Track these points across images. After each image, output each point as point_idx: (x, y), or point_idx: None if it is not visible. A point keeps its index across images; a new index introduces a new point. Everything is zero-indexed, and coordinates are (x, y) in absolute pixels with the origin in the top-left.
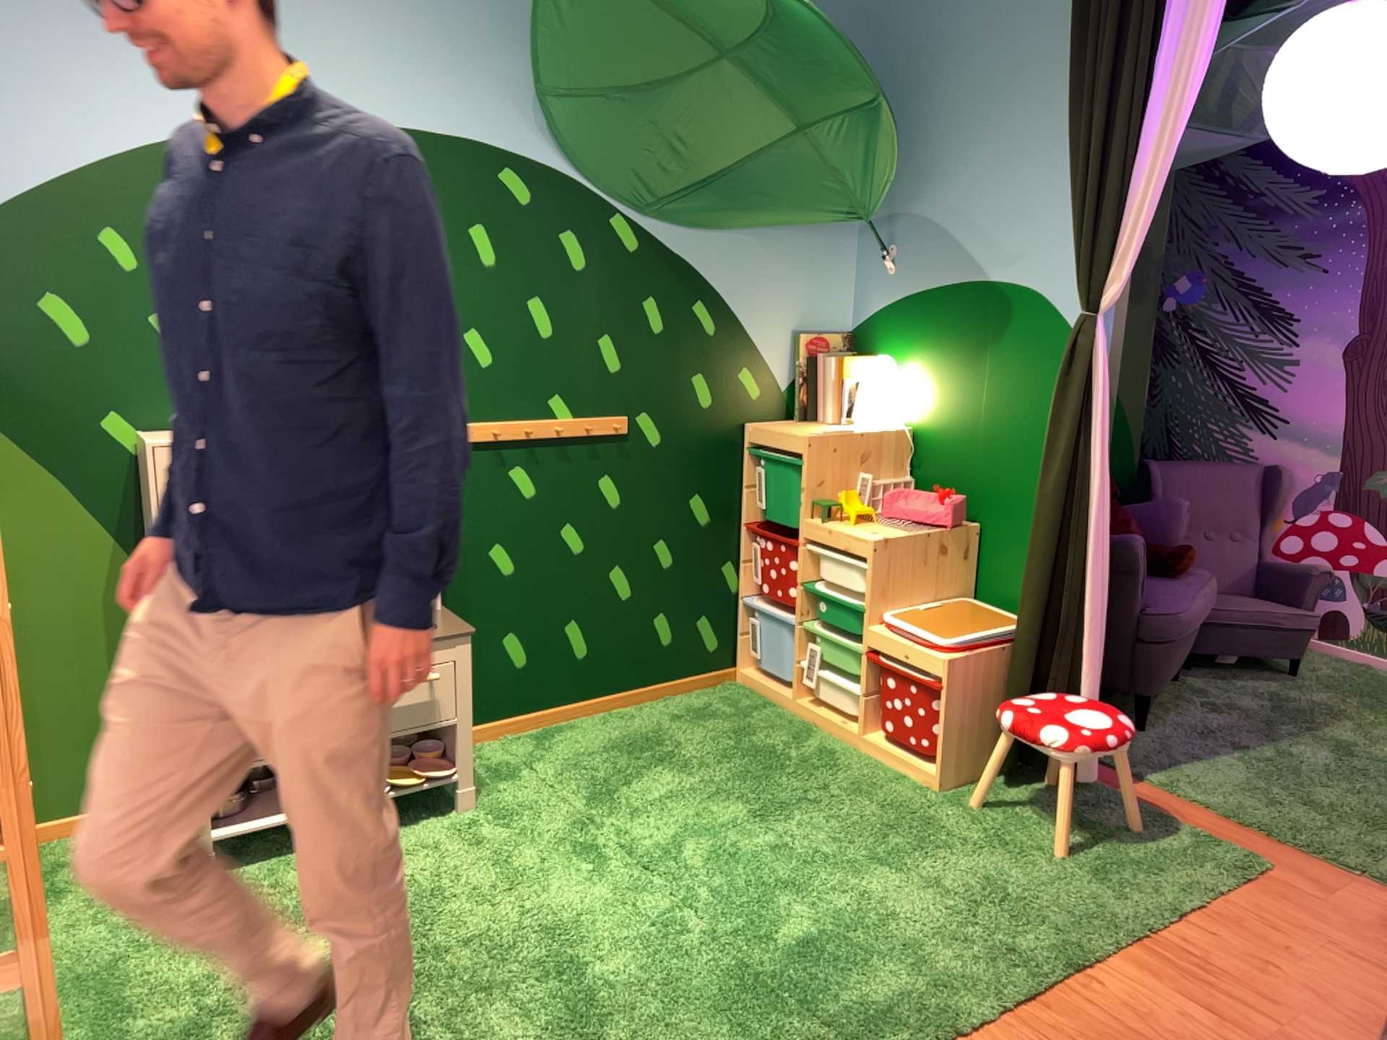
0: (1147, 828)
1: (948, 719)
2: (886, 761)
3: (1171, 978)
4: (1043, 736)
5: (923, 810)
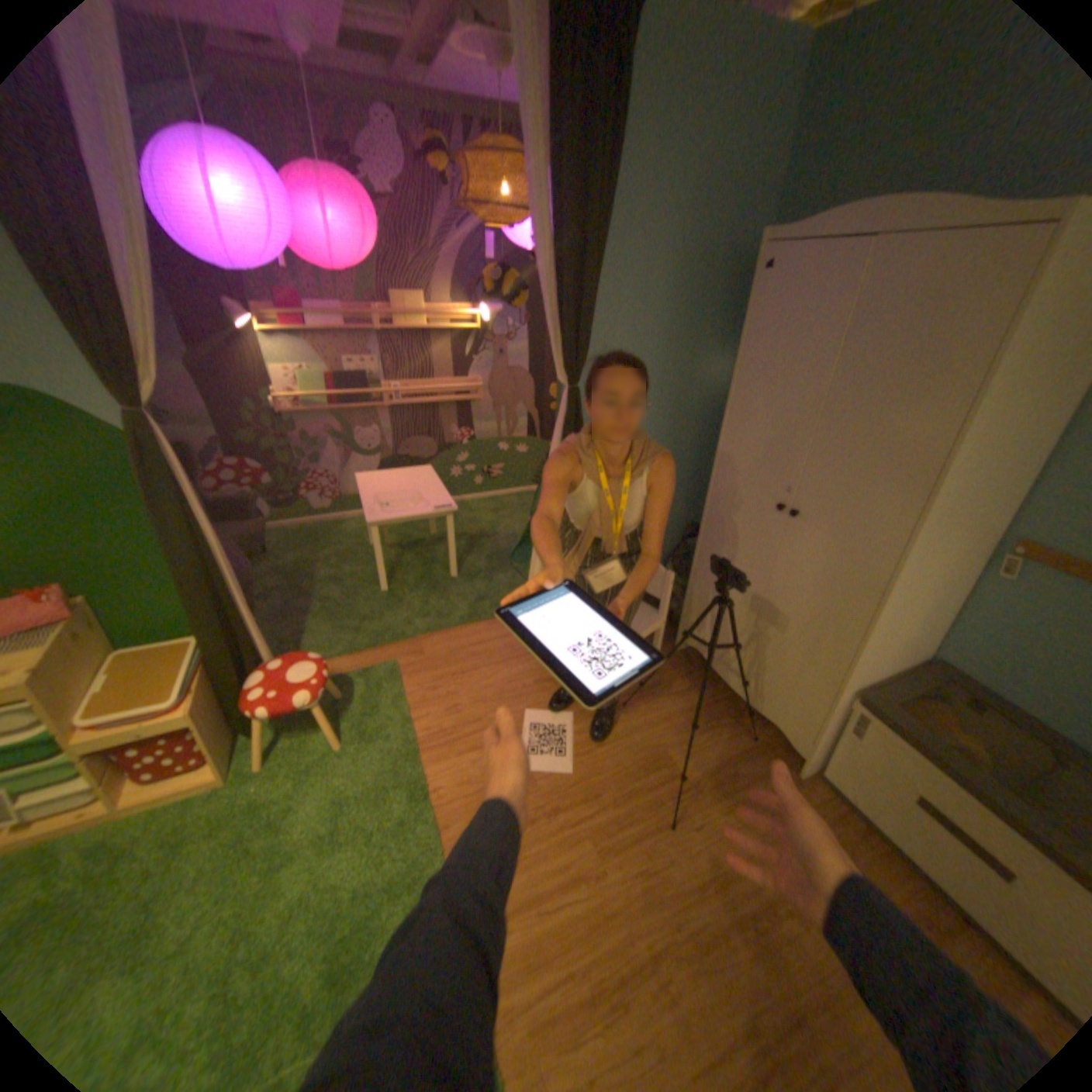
0: (341, 692)
1: (201, 744)
2: (156, 807)
3: (447, 753)
4: (298, 706)
5: (234, 807)
